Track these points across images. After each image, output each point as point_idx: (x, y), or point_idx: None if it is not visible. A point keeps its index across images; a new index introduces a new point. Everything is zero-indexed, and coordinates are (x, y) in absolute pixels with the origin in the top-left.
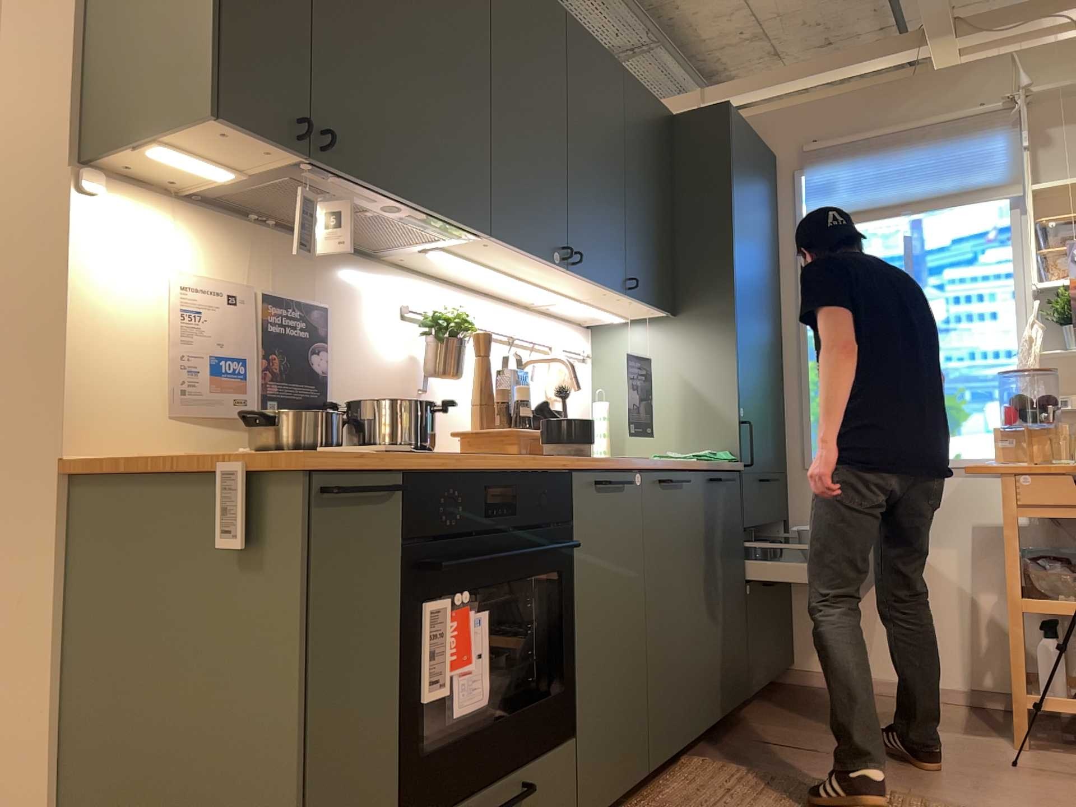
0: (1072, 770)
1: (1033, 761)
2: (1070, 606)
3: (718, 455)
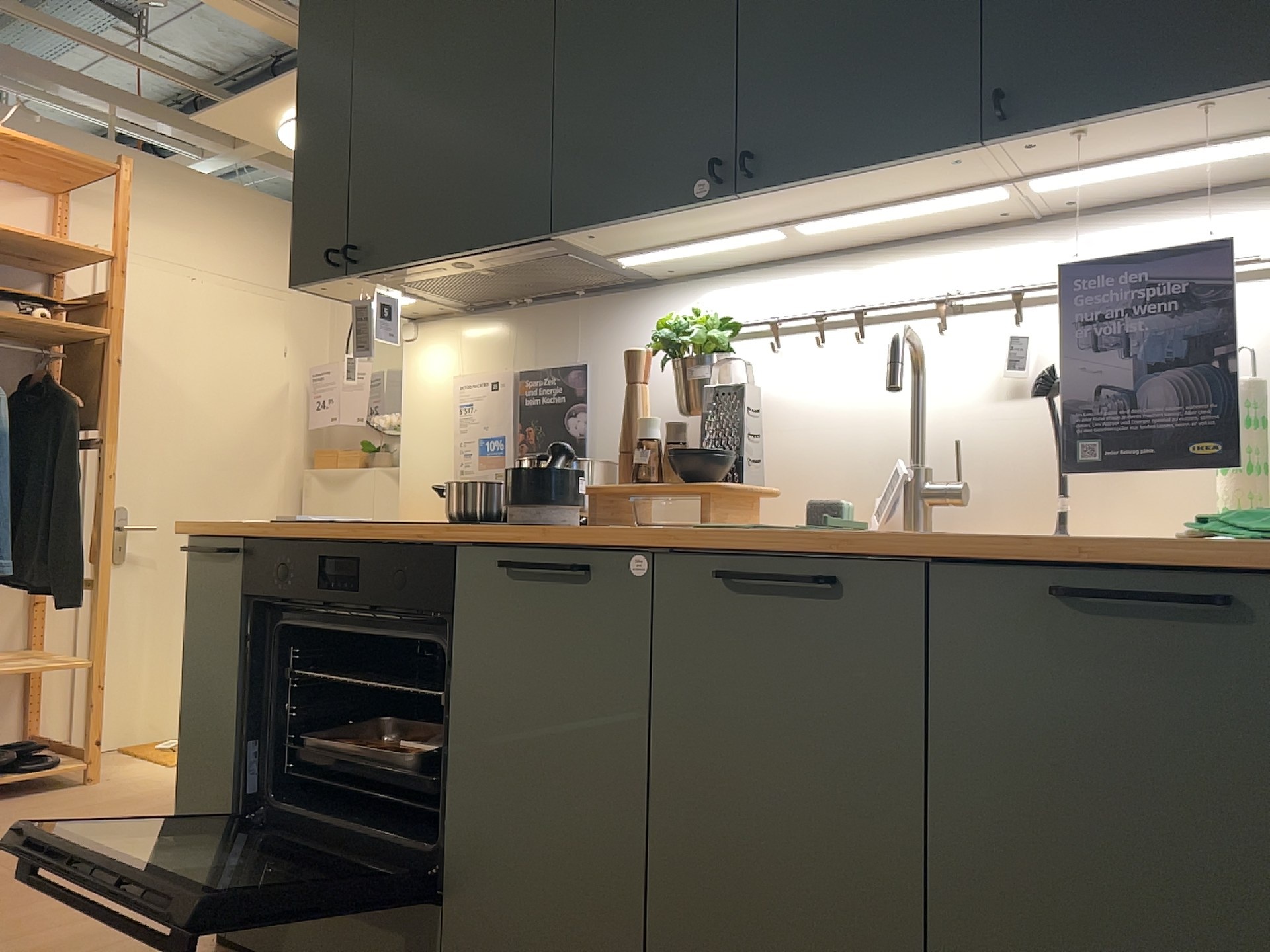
0: None
1: None
2: None
3: None
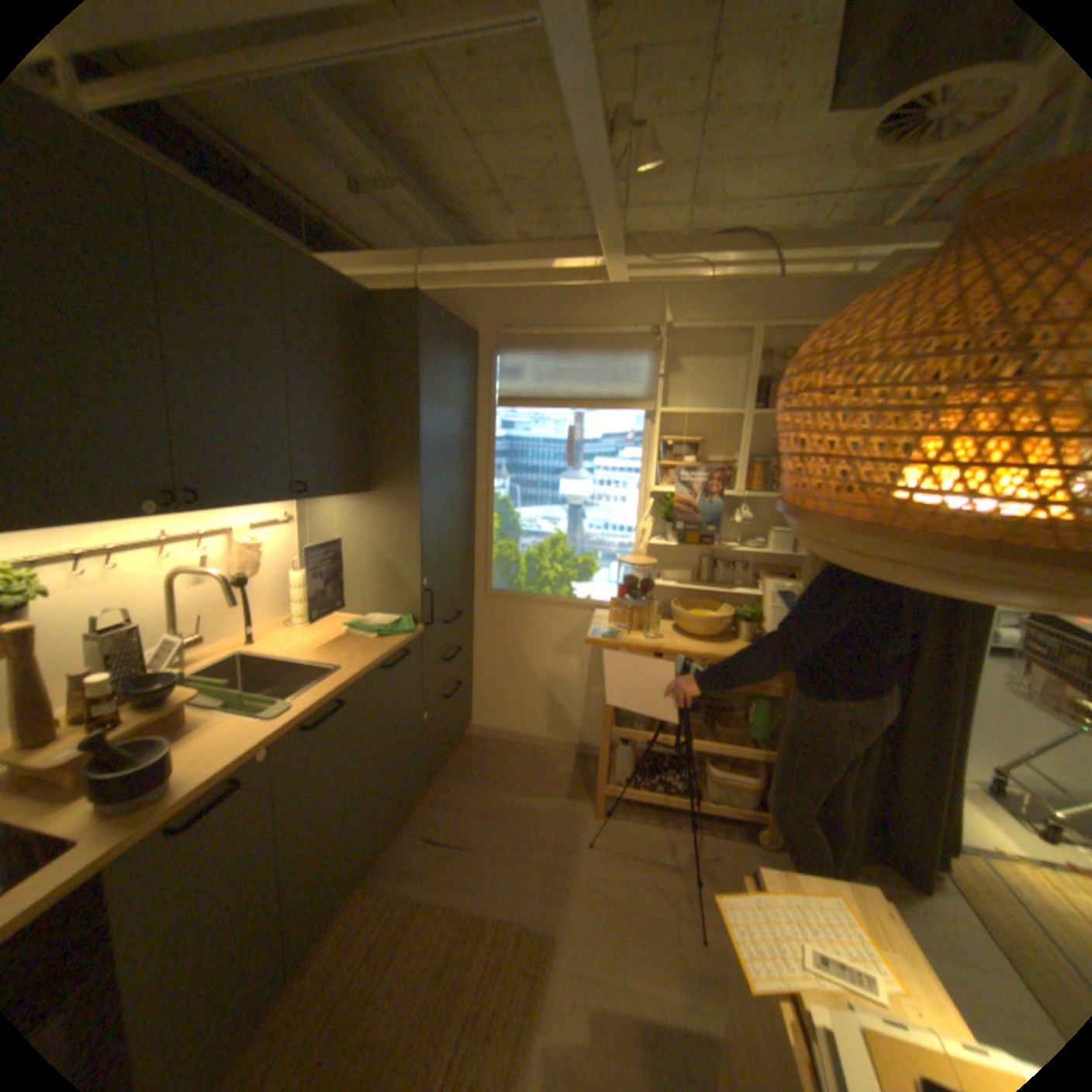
0: (623, 847)
1: (602, 839)
2: (640, 736)
3: (397, 628)
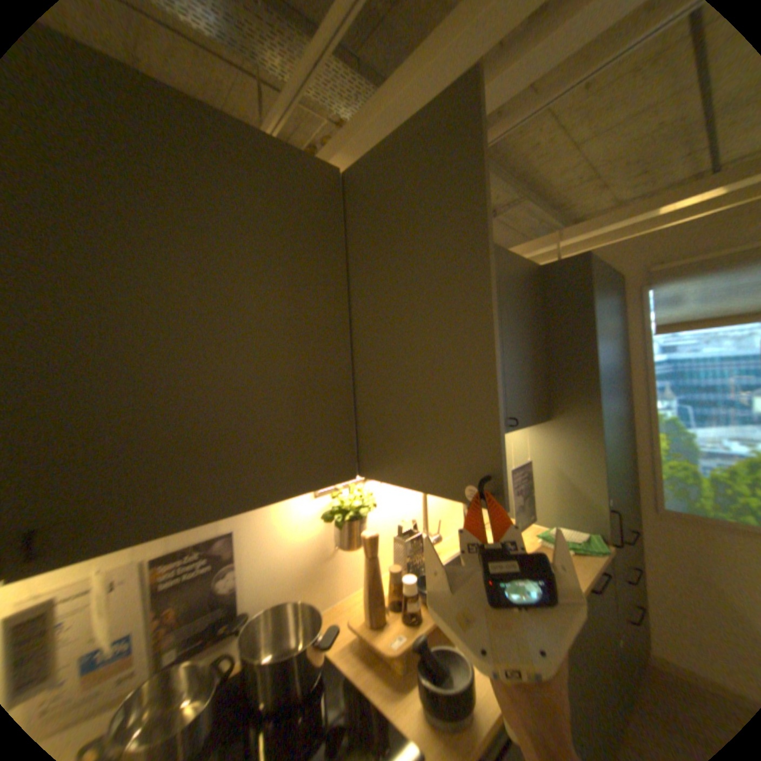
0: None
1: None
2: None
3: (591, 546)
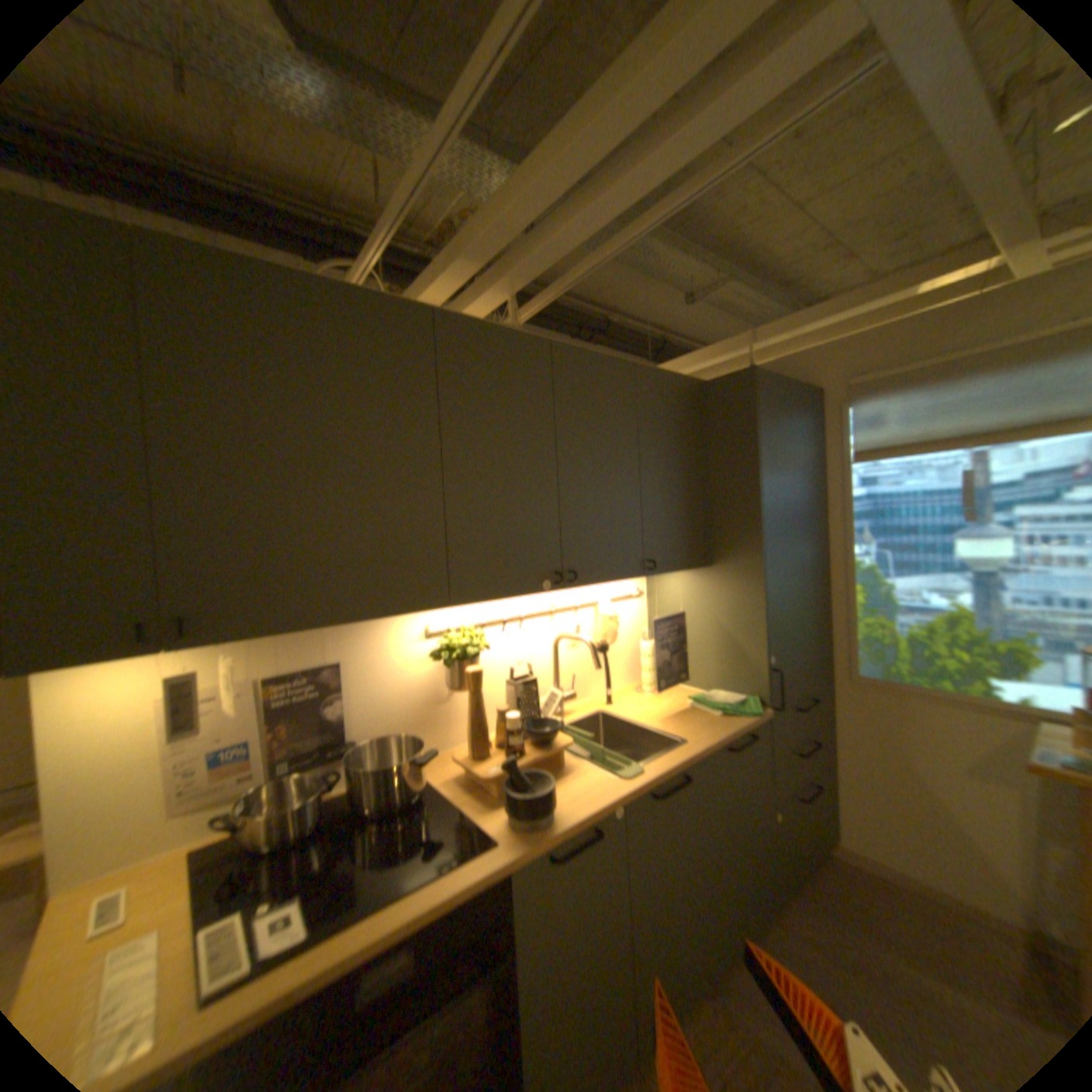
0: None
1: None
2: None
3: (743, 707)
